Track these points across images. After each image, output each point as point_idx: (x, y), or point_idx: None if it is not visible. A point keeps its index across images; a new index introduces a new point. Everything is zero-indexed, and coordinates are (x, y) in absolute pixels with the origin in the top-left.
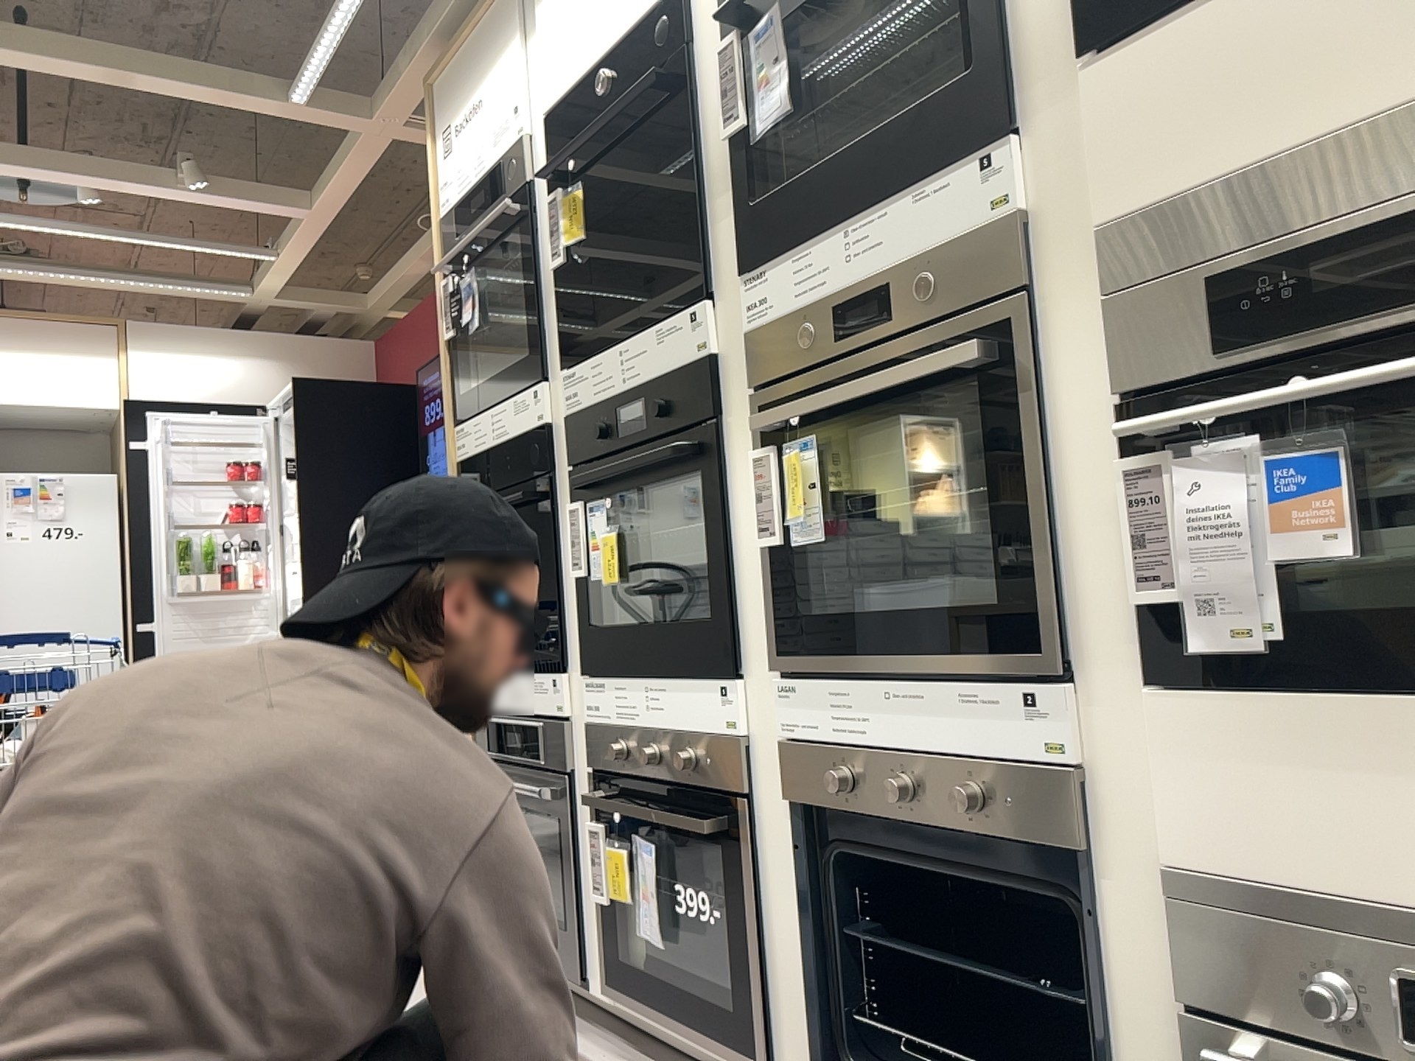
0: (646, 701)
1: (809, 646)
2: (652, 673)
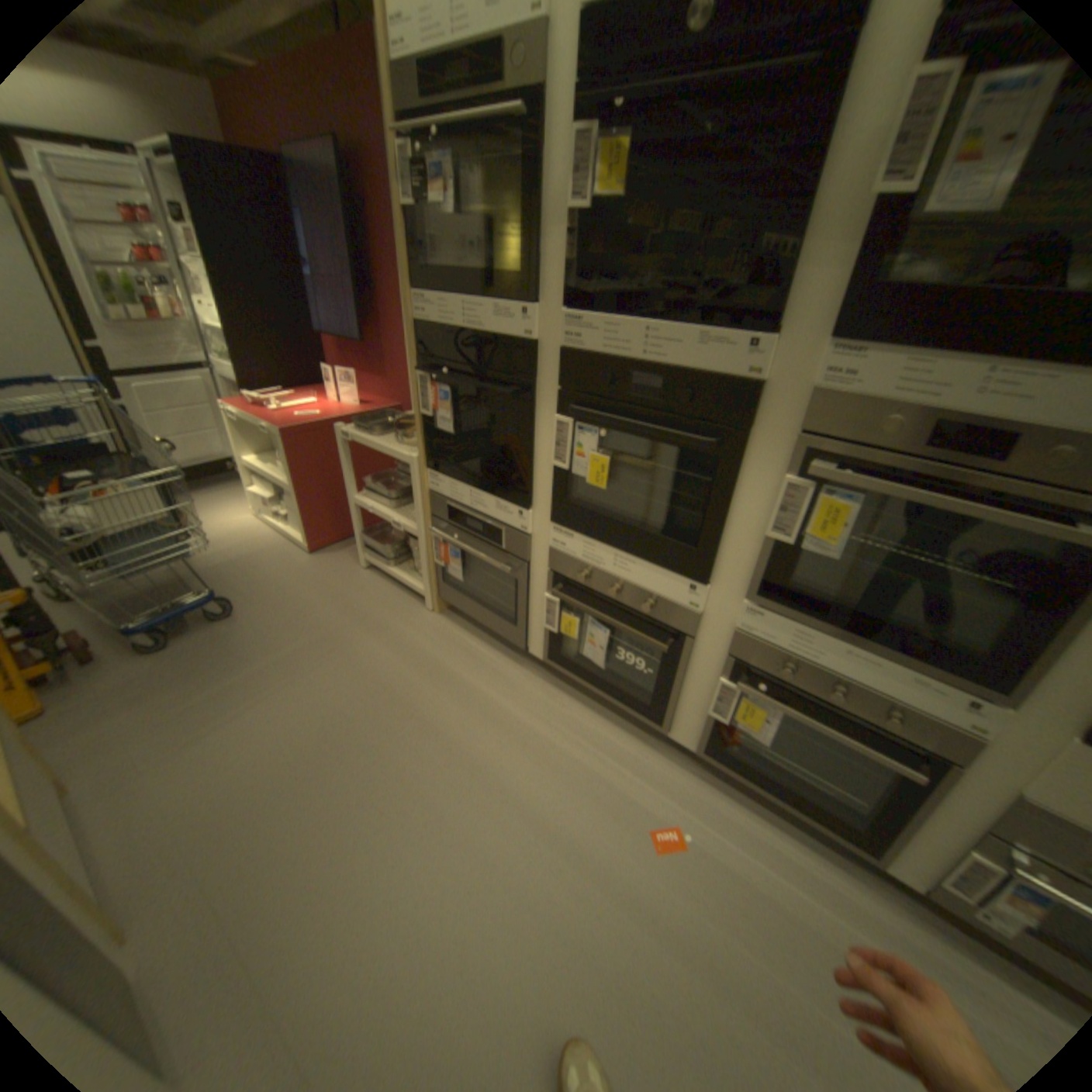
0: (615, 561)
1: (788, 602)
2: (625, 551)
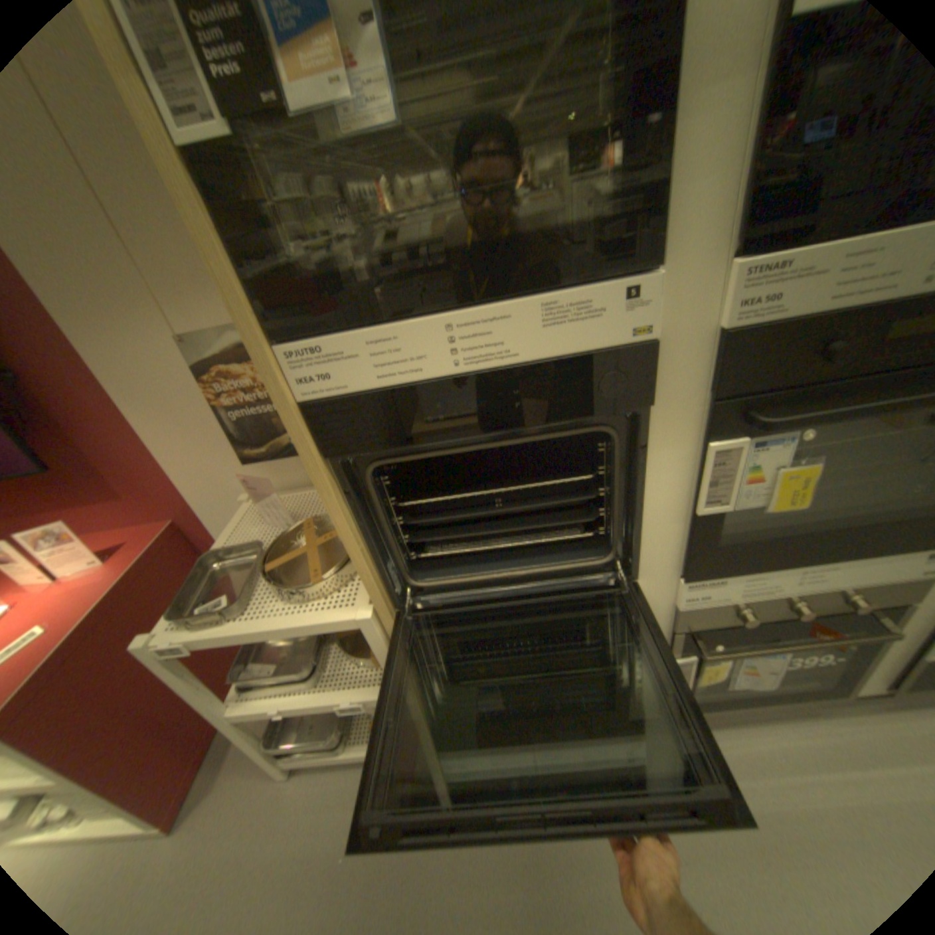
0: (802, 579)
1: None
2: (824, 561)
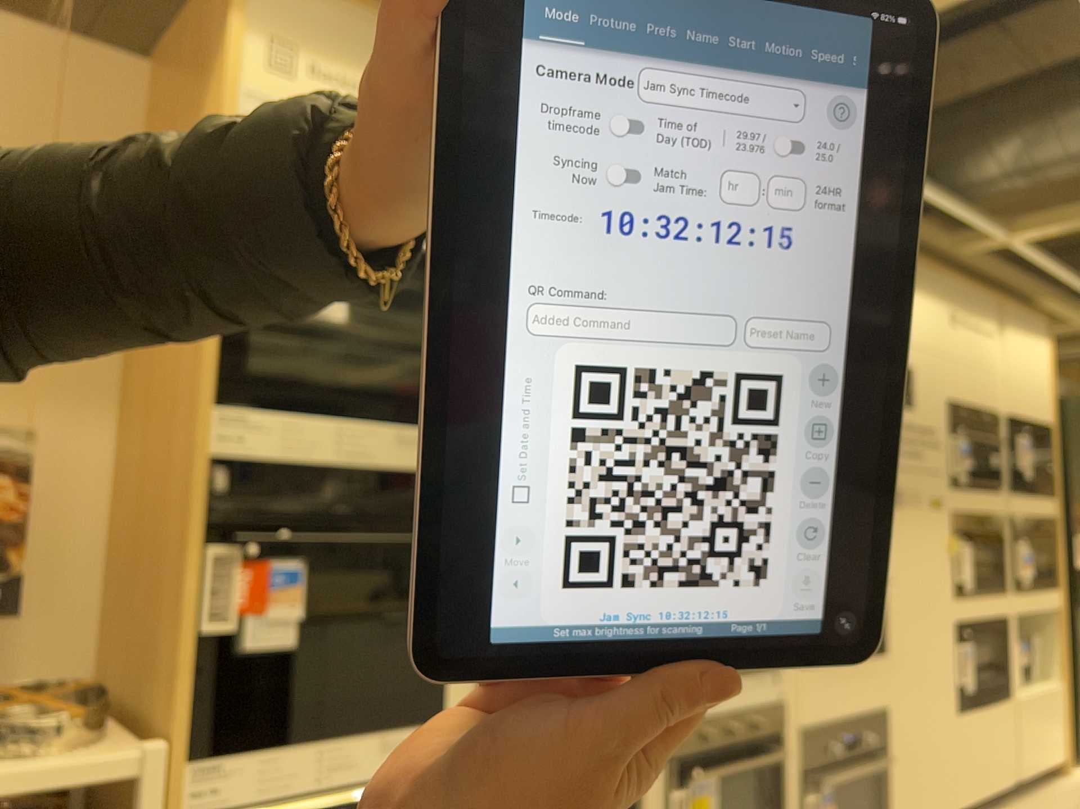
0: None
1: None
2: None
